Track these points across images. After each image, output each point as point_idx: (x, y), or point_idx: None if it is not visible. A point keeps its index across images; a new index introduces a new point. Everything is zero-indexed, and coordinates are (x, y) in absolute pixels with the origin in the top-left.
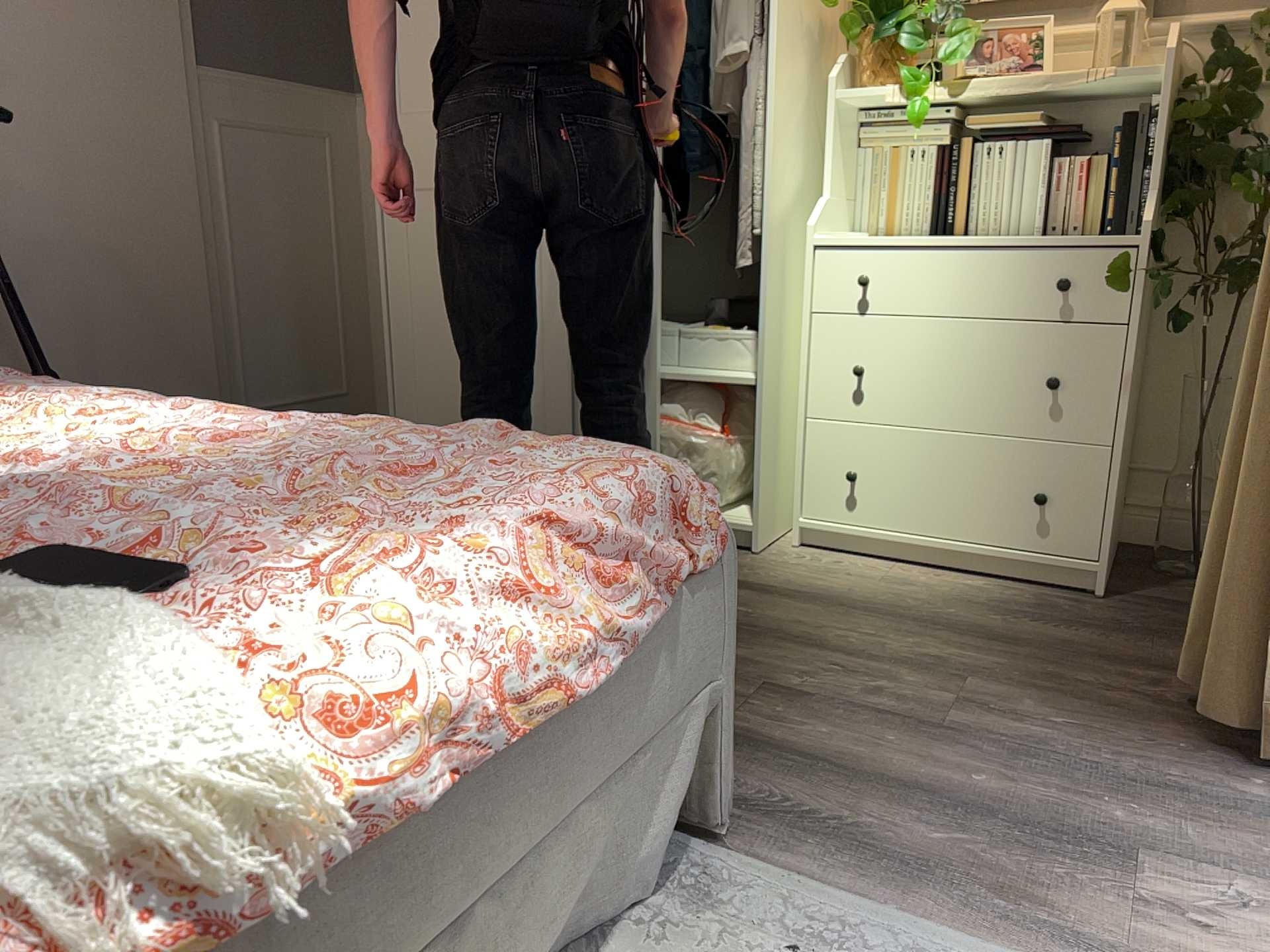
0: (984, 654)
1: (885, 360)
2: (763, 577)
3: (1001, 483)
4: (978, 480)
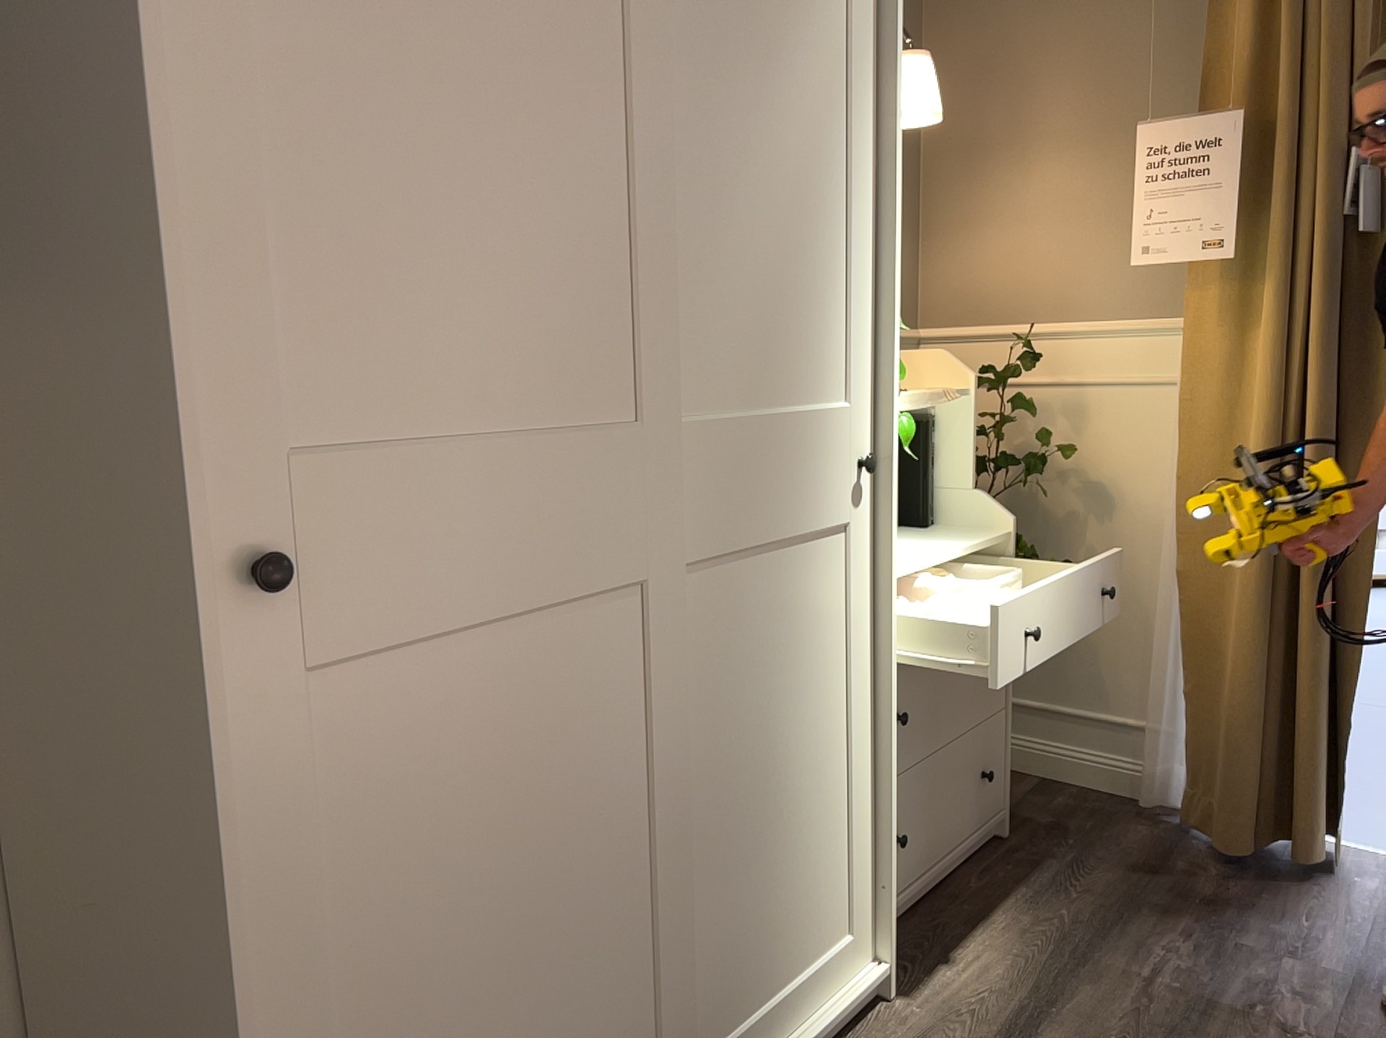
0: (1164, 922)
1: (910, 698)
2: (977, 1009)
3: (968, 776)
4: (958, 783)
